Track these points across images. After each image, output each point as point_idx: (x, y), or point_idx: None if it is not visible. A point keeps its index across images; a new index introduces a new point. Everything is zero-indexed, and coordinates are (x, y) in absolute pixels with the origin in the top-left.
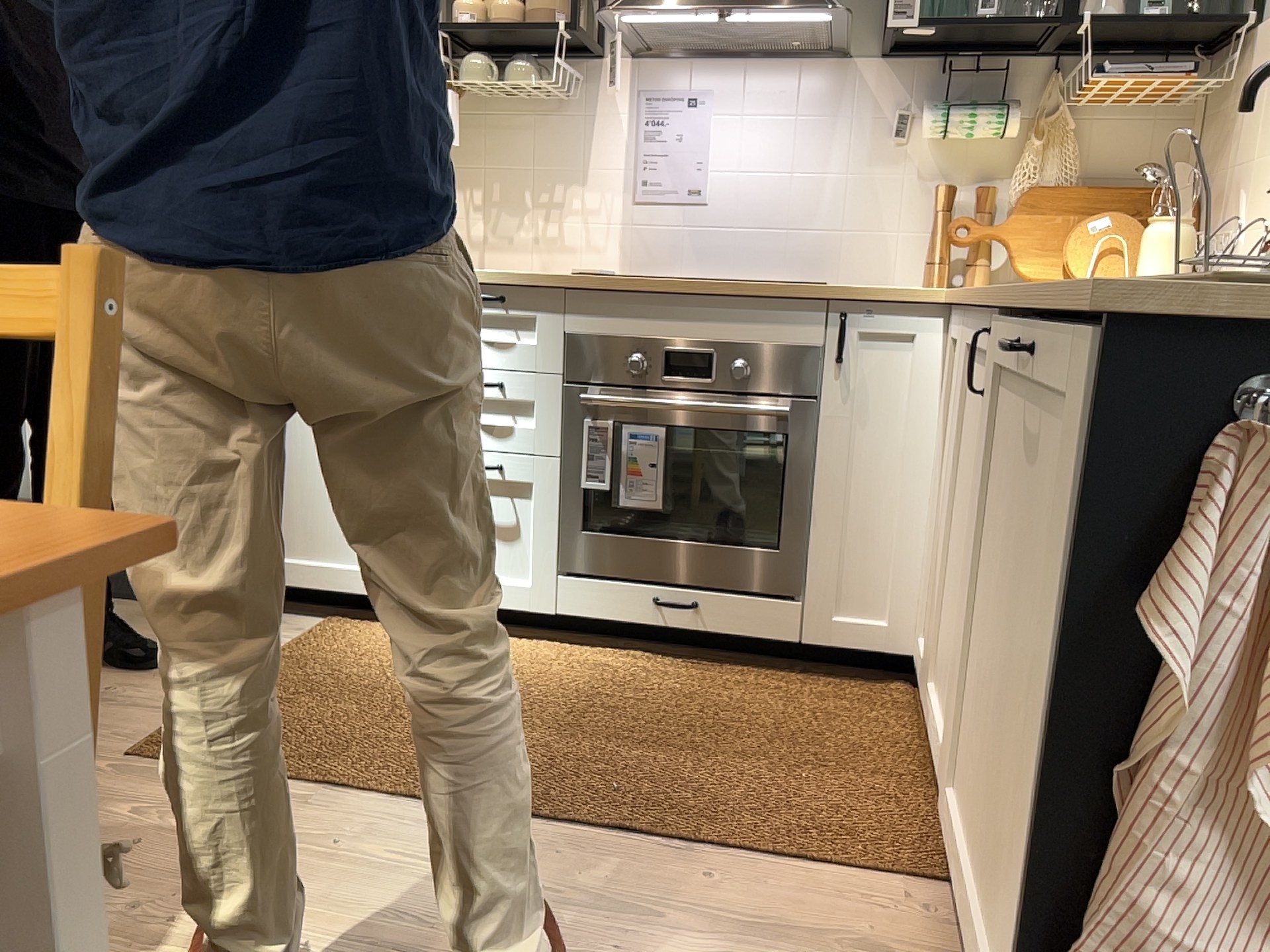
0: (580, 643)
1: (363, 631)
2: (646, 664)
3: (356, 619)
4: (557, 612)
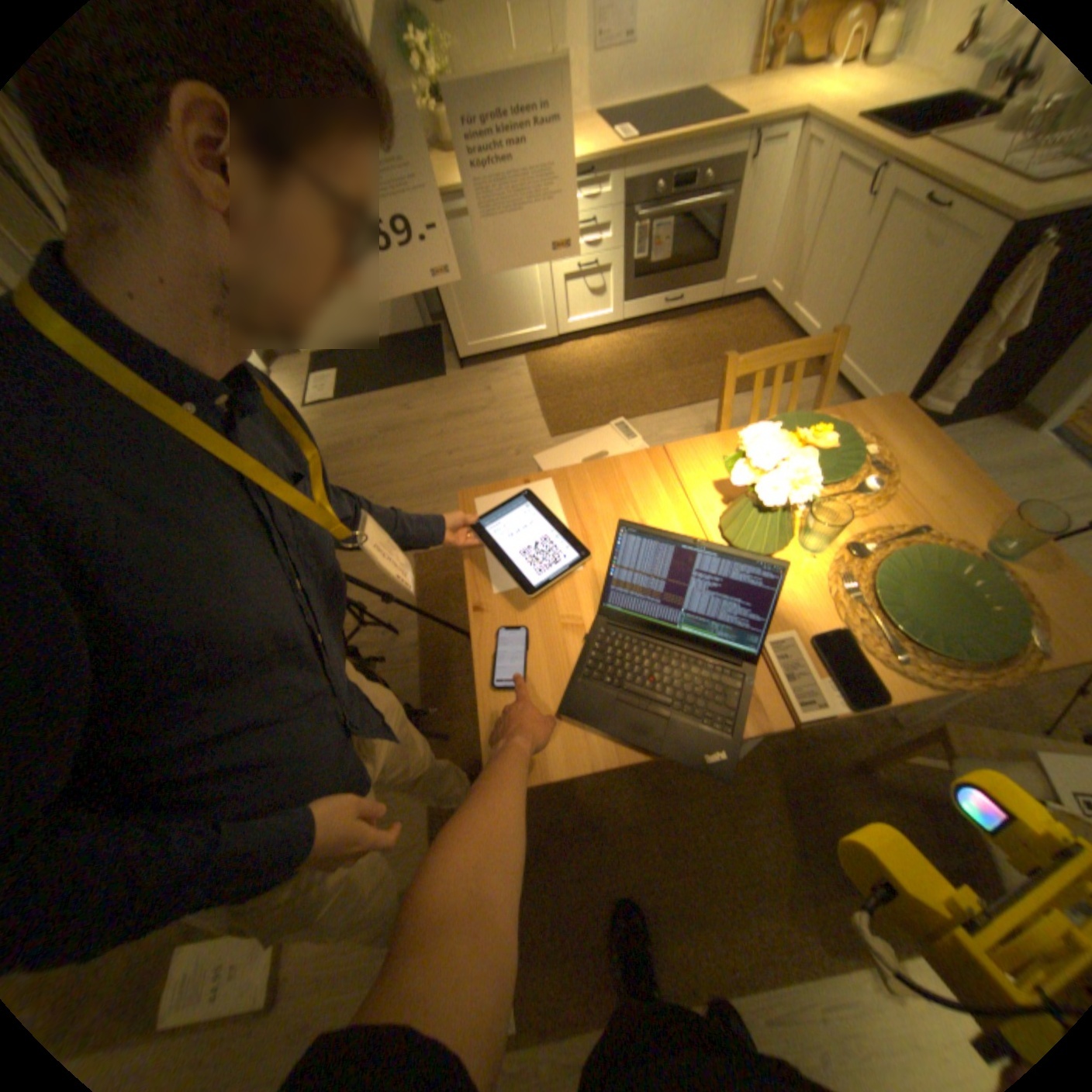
0: (629, 327)
1: (548, 356)
2: (662, 327)
3: (534, 351)
4: (625, 319)
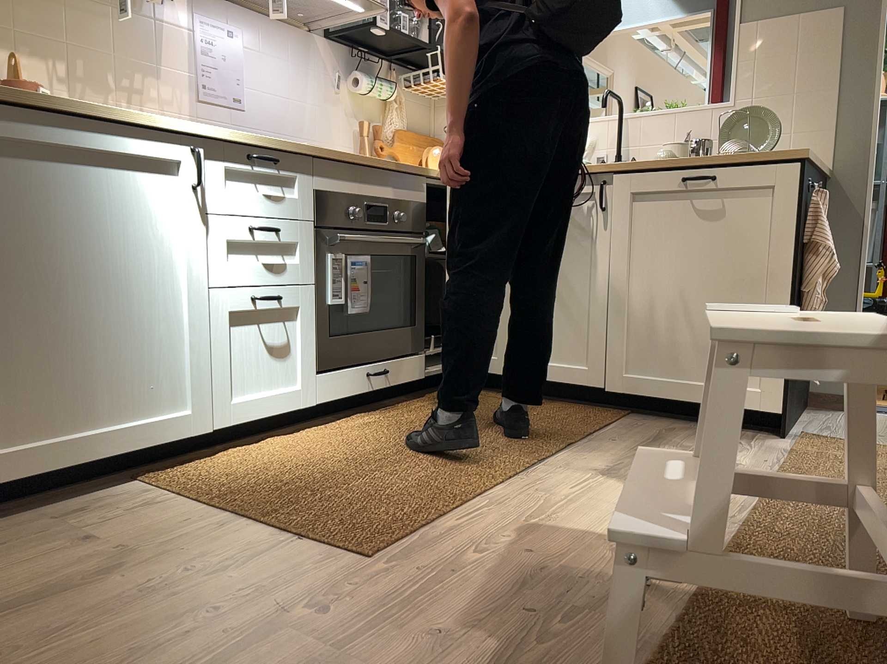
0: (313, 424)
1: (200, 467)
2: (366, 417)
3: (154, 471)
4: (317, 400)
